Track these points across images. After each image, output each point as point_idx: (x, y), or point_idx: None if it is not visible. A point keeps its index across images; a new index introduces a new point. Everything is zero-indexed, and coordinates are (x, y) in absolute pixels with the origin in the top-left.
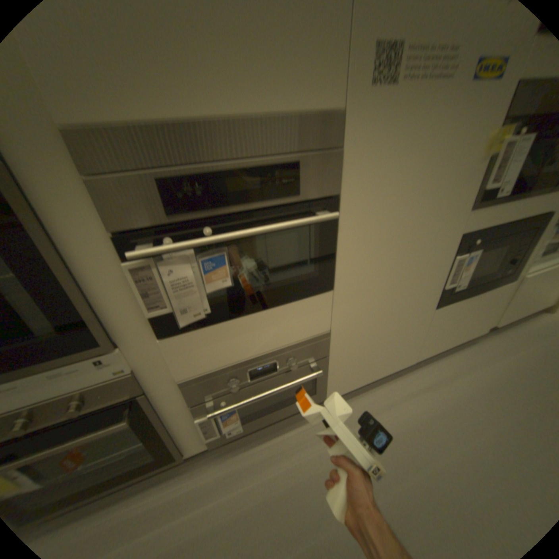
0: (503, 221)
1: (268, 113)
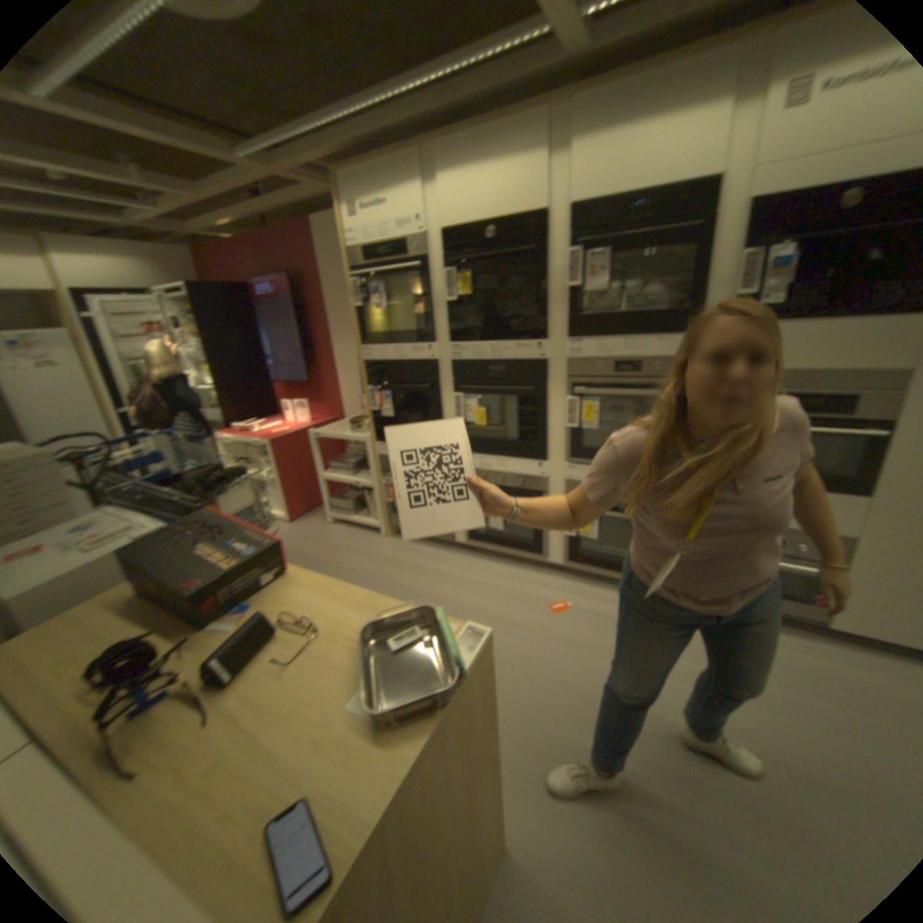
0: None
1: (845, 367)
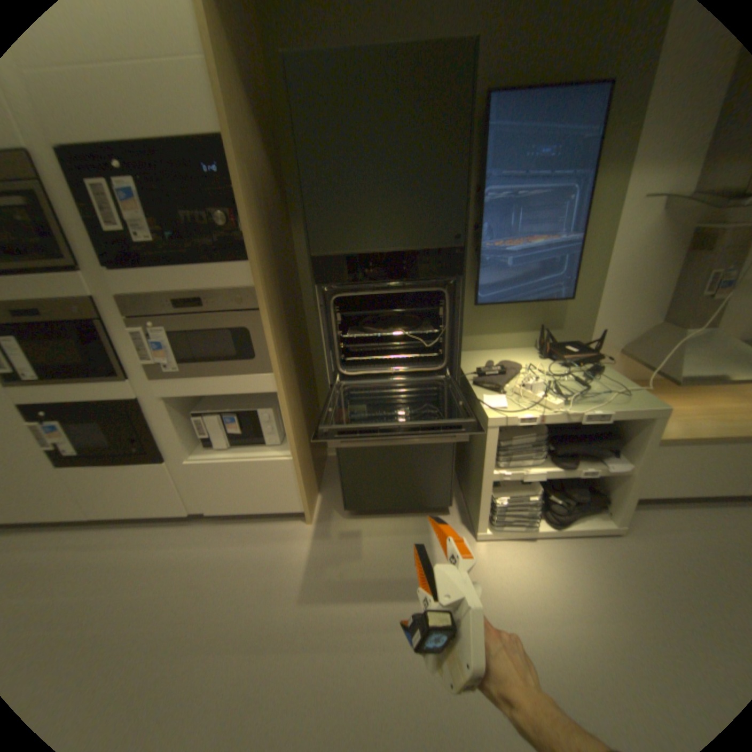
0: (59, 401)
1: None
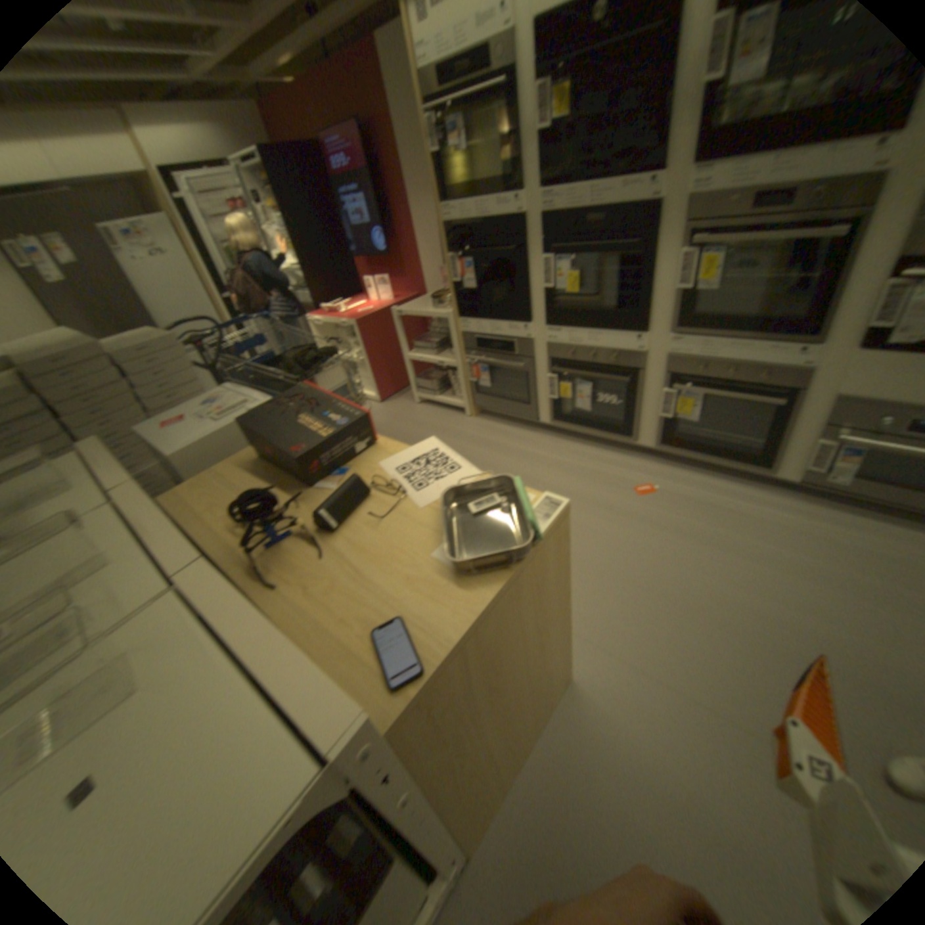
0: None
1: None
